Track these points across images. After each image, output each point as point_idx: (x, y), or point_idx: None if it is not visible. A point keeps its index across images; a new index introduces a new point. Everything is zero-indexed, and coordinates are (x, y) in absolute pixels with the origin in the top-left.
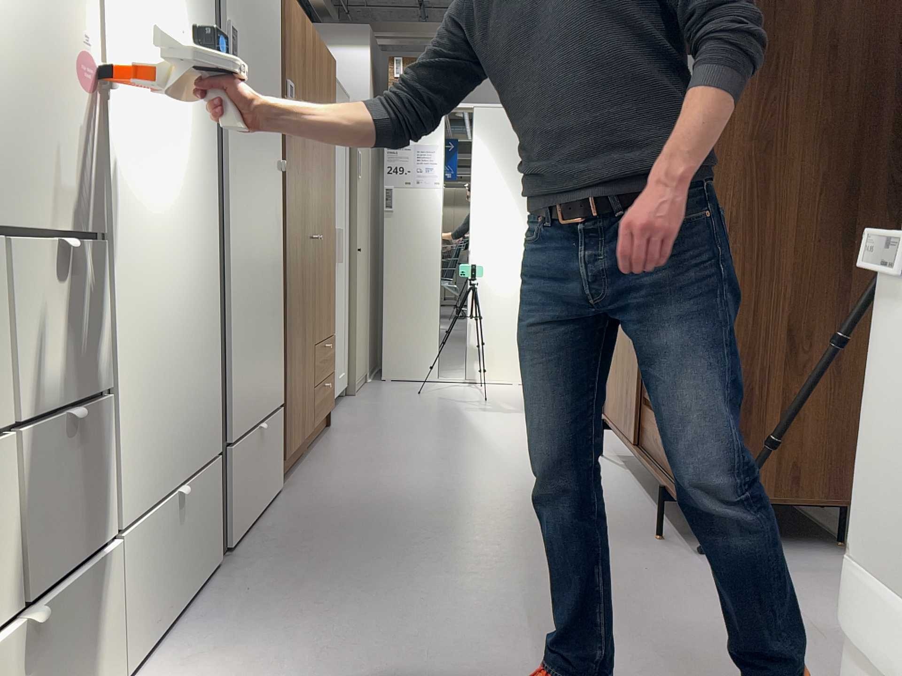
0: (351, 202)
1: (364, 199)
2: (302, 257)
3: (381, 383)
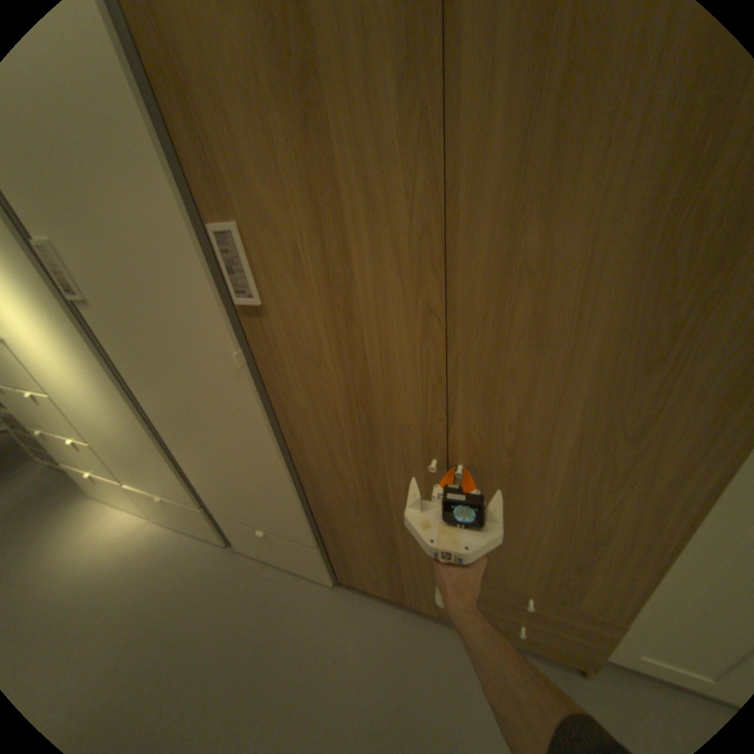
0: None
1: None
2: (366, 470)
3: None
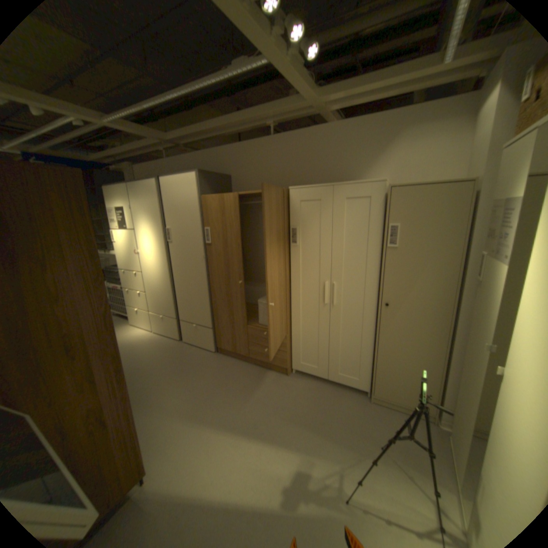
0: (382, 266)
1: (429, 263)
2: (228, 288)
3: (434, 435)
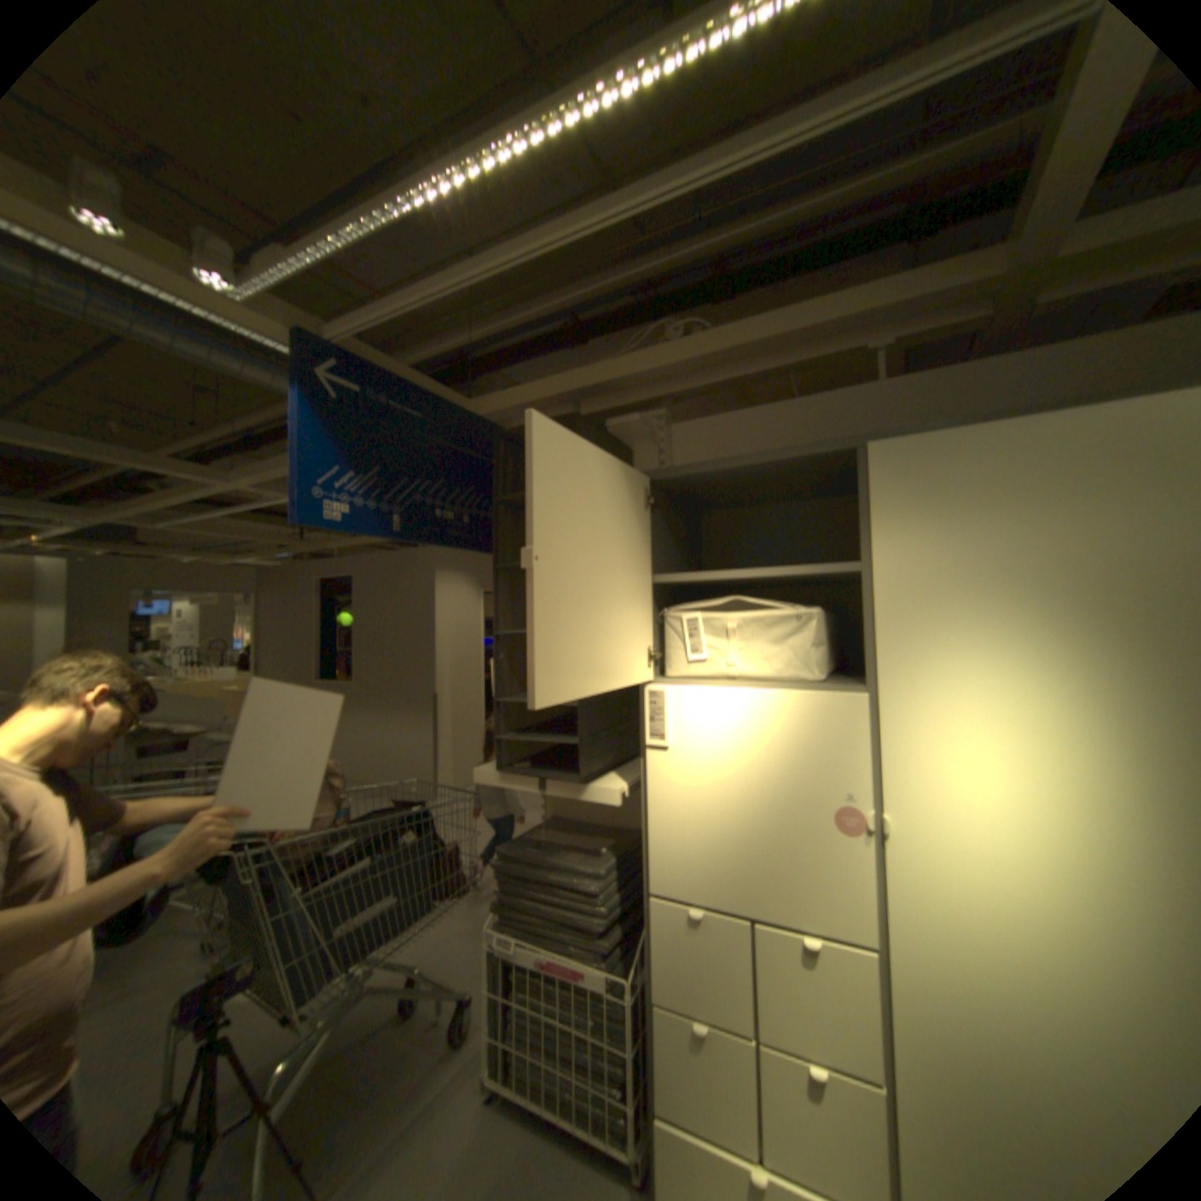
0: None
1: None
2: None
3: None
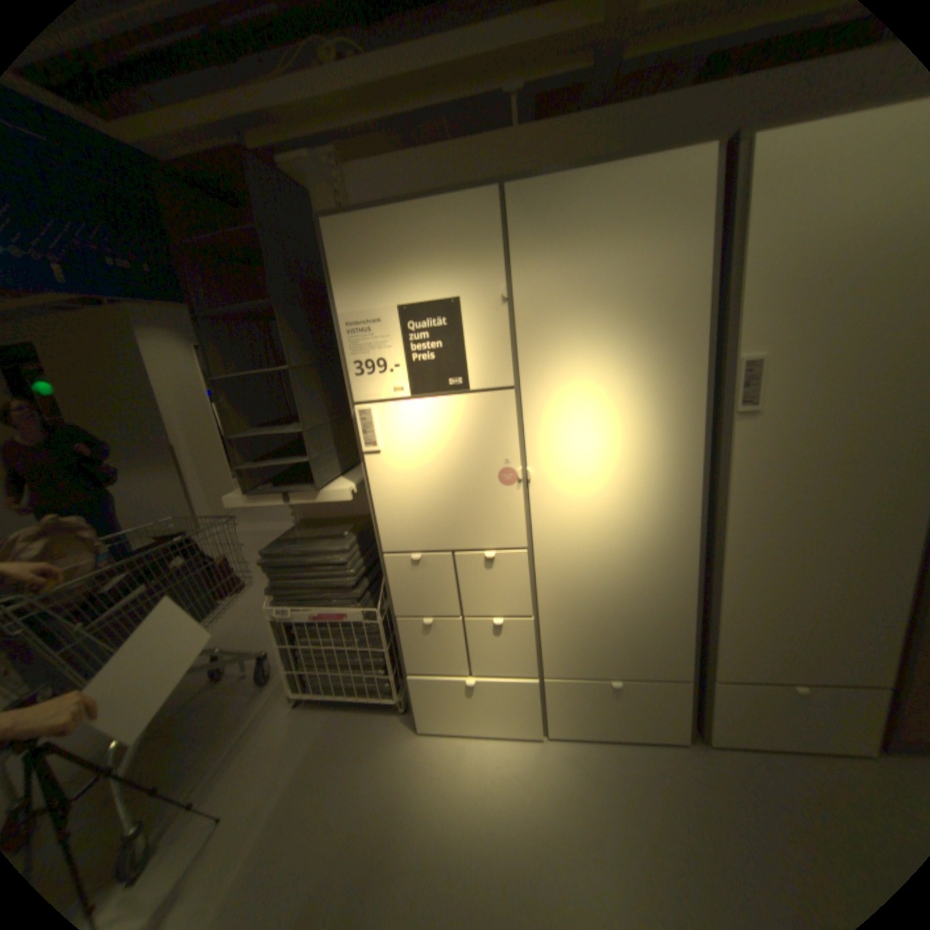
0: None
1: None
2: None
3: None
